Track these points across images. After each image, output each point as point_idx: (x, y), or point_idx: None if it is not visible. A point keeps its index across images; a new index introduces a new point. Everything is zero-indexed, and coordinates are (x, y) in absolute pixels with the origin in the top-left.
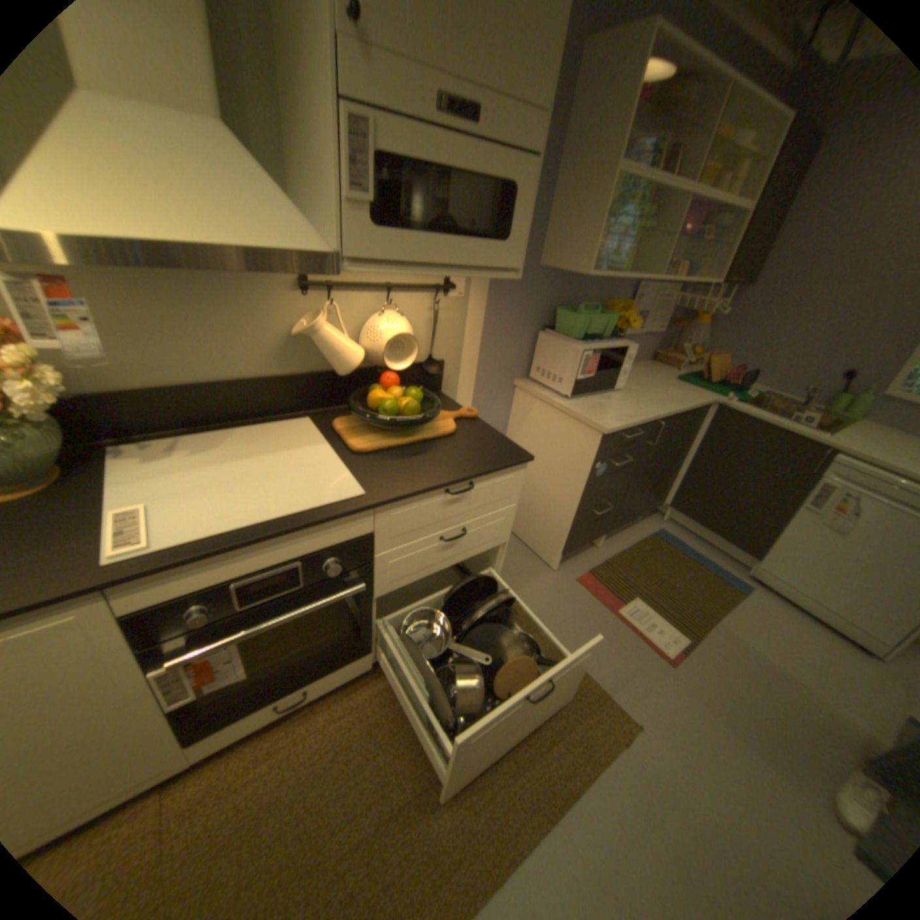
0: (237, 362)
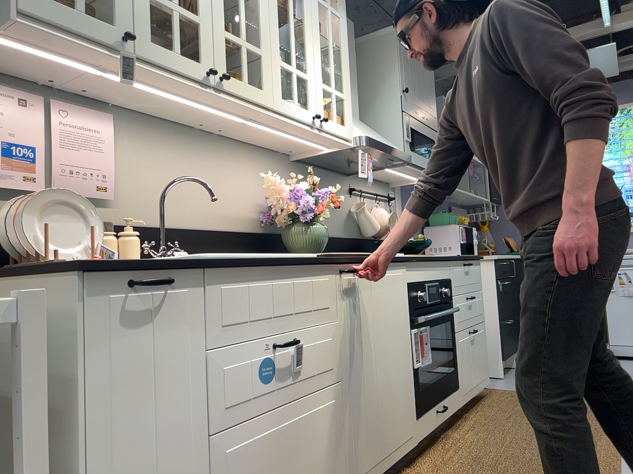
0: (334, 228)
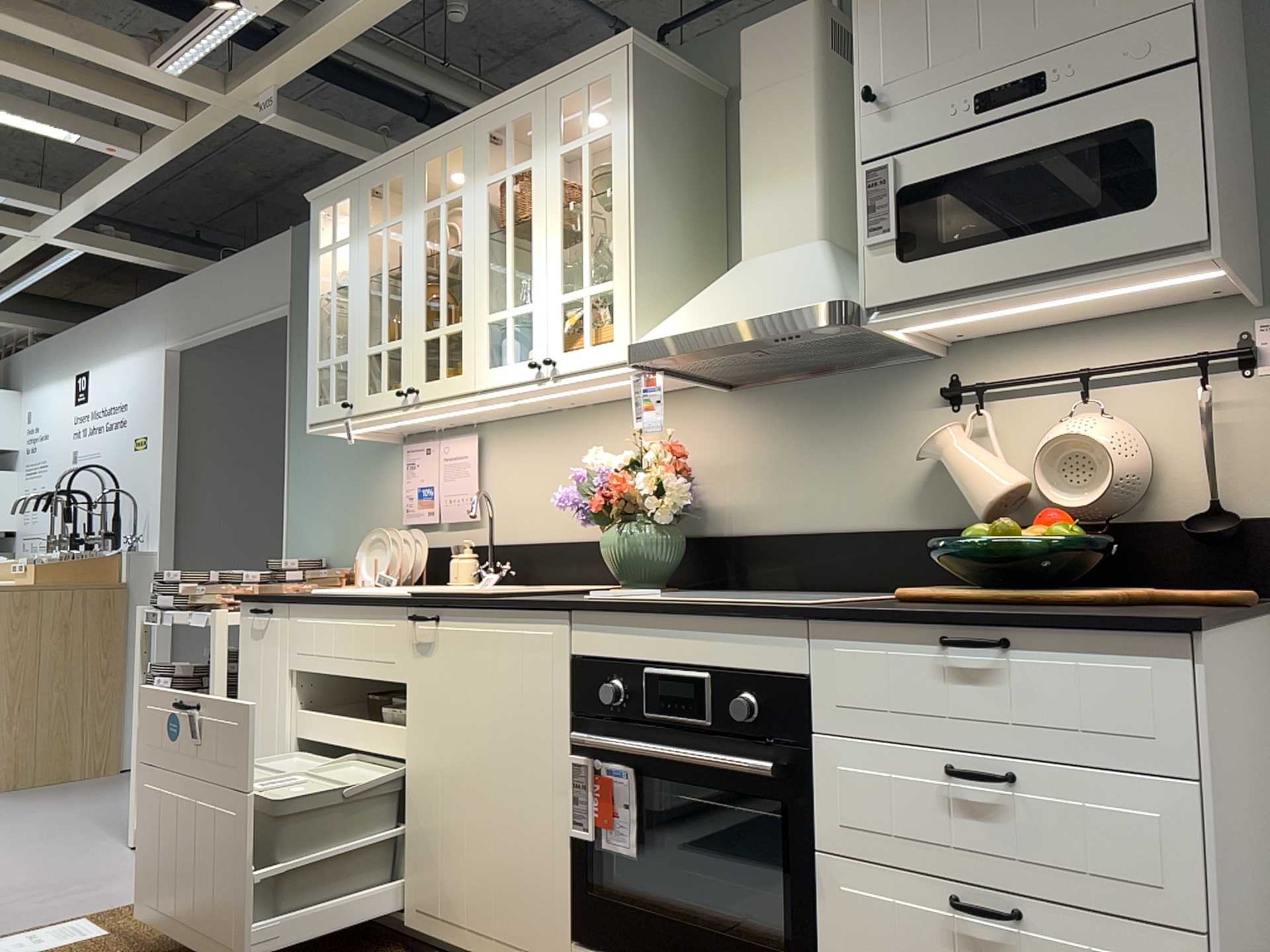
0: (863, 509)
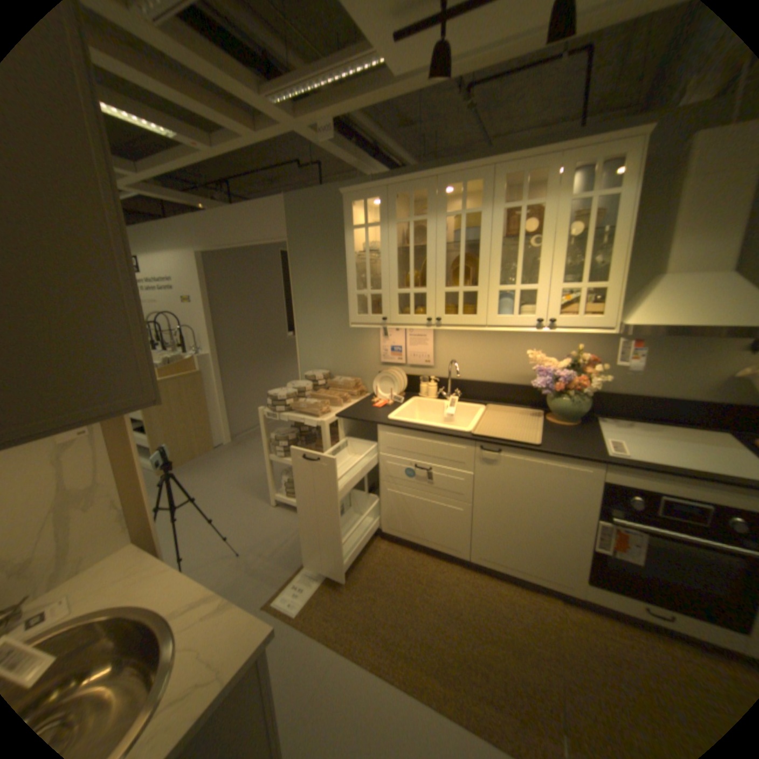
0: (684, 390)
